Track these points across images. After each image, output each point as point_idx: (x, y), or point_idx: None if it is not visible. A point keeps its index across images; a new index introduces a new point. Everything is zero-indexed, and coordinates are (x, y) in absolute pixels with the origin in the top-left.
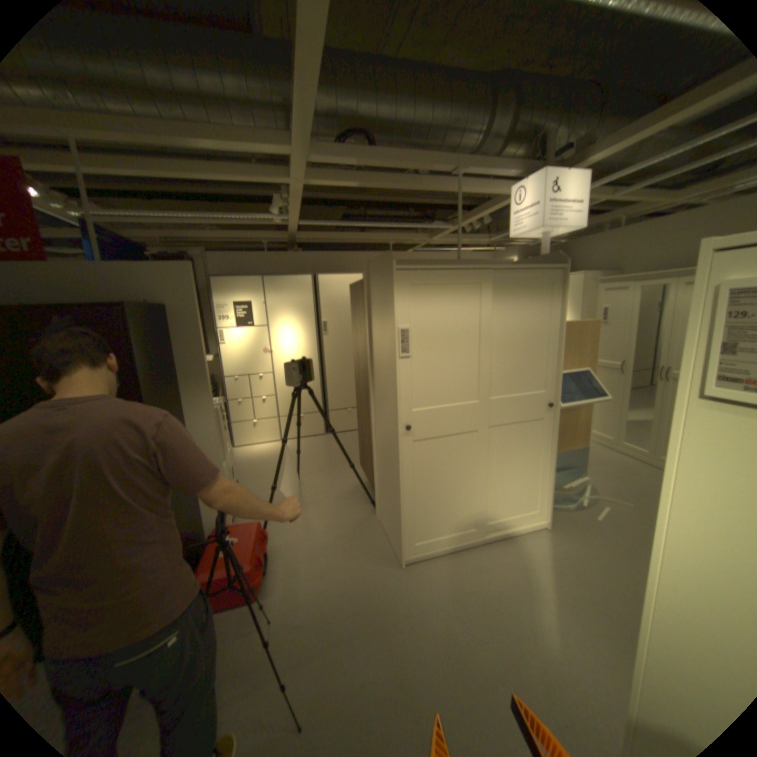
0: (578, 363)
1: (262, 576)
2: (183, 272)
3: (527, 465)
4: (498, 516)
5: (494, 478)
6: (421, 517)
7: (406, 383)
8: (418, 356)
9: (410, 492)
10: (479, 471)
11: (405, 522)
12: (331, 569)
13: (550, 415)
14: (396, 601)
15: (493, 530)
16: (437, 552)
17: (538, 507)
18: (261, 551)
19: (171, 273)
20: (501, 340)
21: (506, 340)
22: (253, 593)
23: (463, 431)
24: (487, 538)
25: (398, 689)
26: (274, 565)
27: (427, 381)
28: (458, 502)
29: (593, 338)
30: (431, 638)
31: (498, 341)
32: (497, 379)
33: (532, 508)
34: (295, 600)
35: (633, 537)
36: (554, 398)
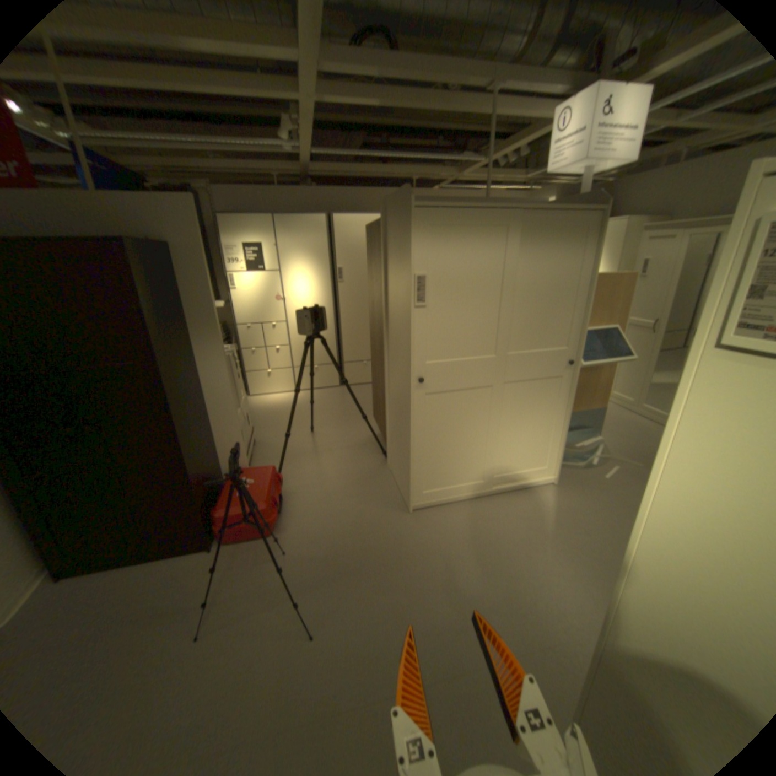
0: (606, 319)
1: (277, 514)
2: (184, 206)
3: (540, 422)
4: (506, 470)
5: (505, 434)
6: (430, 468)
7: (420, 334)
8: (434, 306)
9: (420, 443)
10: (490, 426)
11: (414, 471)
12: (342, 511)
13: (569, 373)
14: (402, 541)
15: (500, 483)
16: (444, 500)
17: (547, 462)
18: (276, 492)
19: (171, 206)
20: (525, 291)
21: (530, 291)
22: (269, 528)
23: (477, 385)
24: (493, 489)
25: (399, 612)
26: (289, 505)
27: (443, 332)
28: (468, 455)
29: (626, 293)
30: (432, 573)
31: (521, 291)
32: (516, 333)
33: (541, 463)
34: (308, 535)
35: (638, 494)
36: (576, 355)
